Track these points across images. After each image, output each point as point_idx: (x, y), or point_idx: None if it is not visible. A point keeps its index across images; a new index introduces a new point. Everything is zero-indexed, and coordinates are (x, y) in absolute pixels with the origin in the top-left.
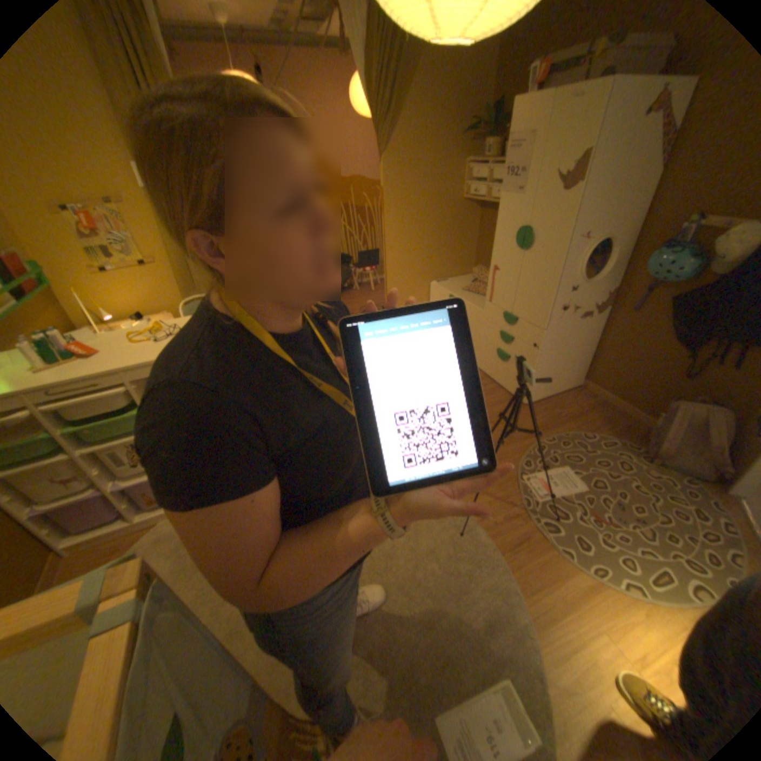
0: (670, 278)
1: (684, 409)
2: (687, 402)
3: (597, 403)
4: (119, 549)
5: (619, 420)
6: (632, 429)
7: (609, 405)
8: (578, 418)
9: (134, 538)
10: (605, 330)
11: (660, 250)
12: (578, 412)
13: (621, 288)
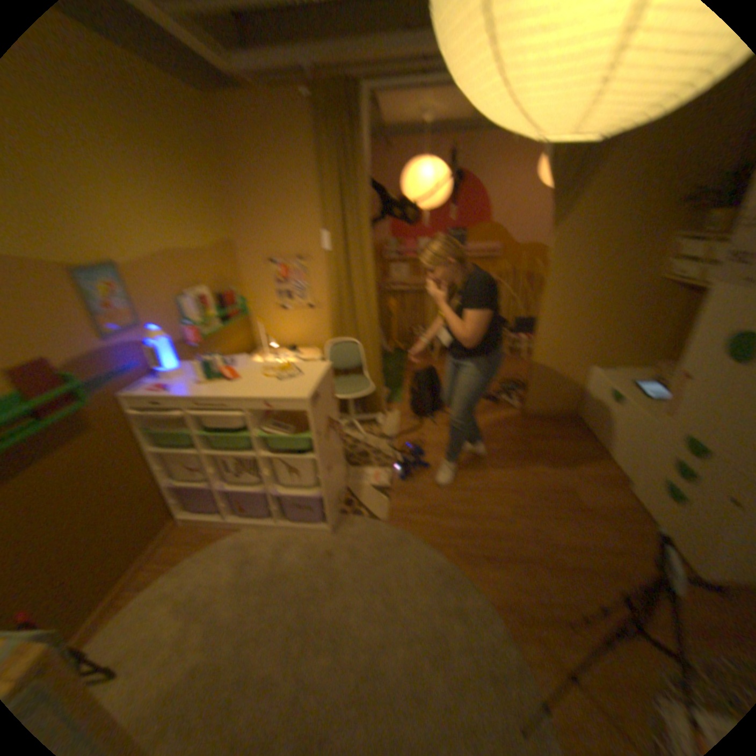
0: None
1: None
2: None
3: None
4: (213, 541)
5: None
6: None
7: None
8: None
9: (225, 535)
10: None
11: None
12: None
13: None
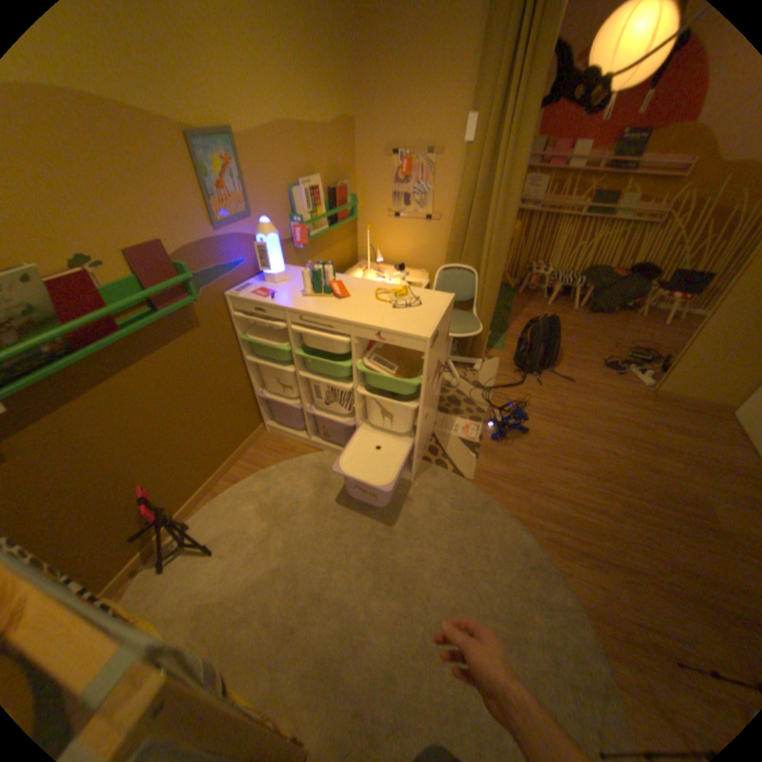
0: None
1: None
2: None
3: None
4: (295, 452)
5: None
6: None
7: None
8: None
9: (307, 450)
10: None
11: None
12: None
13: None
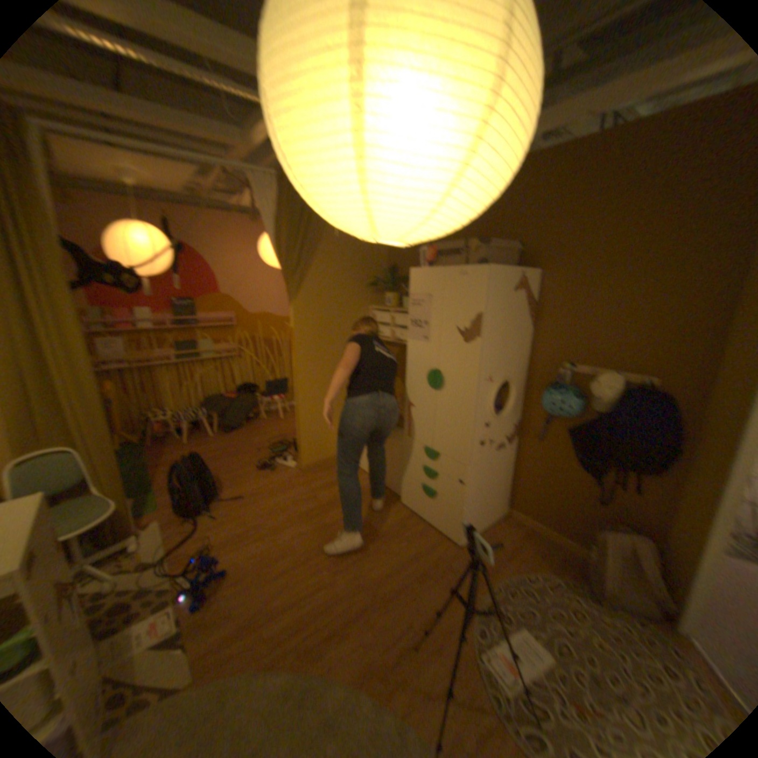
0: (564, 415)
1: (613, 543)
2: (613, 534)
3: (527, 535)
4: None
5: (553, 553)
6: (568, 564)
7: (539, 535)
8: (516, 557)
9: None
10: (518, 458)
11: (548, 390)
12: (514, 549)
13: (523, 420)
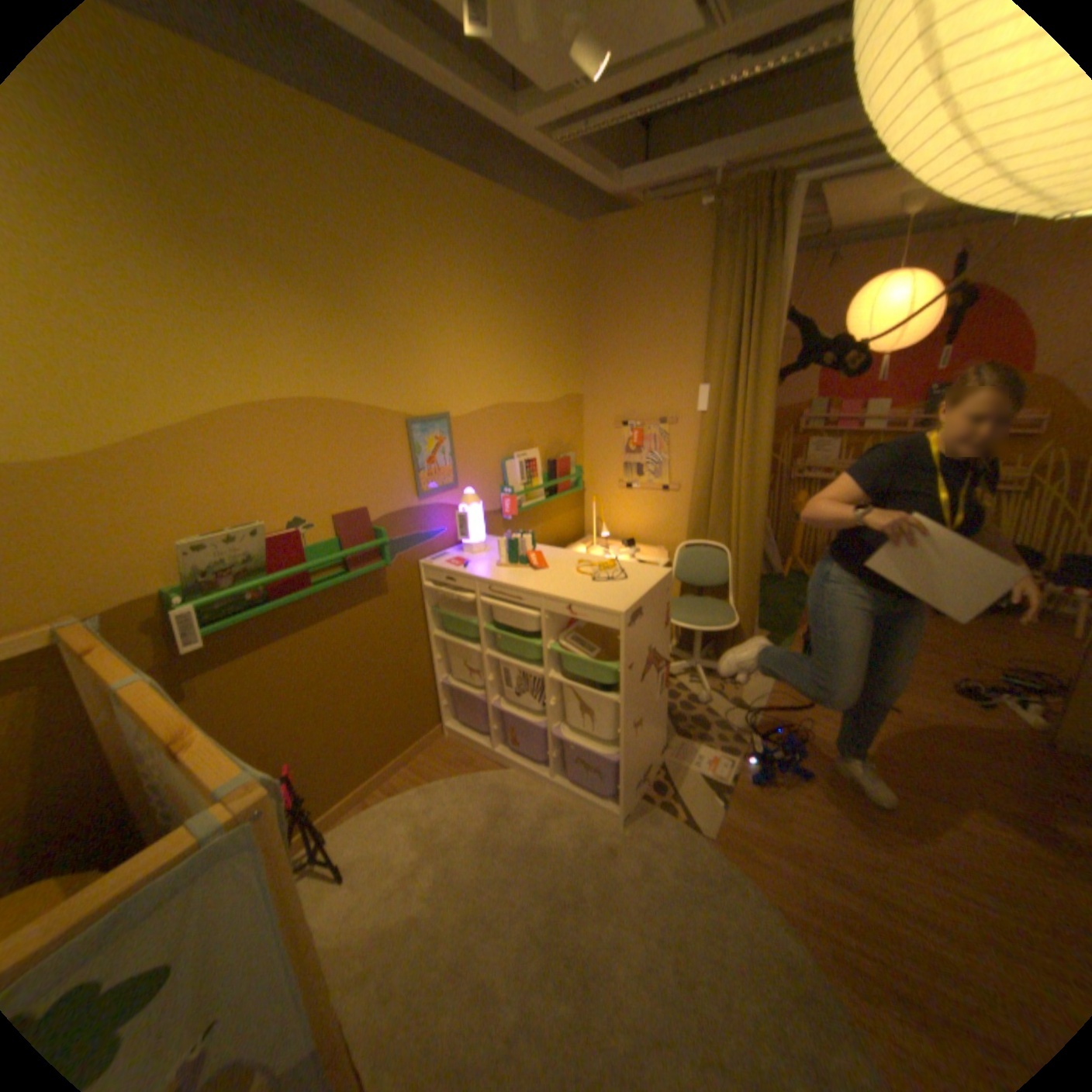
0: None
1: None
2: None
3: None
4: (473, 767)
5: None
6: None
7: None
8: None
9: (488, 766)
10: None
11: None
12: None
13: None
